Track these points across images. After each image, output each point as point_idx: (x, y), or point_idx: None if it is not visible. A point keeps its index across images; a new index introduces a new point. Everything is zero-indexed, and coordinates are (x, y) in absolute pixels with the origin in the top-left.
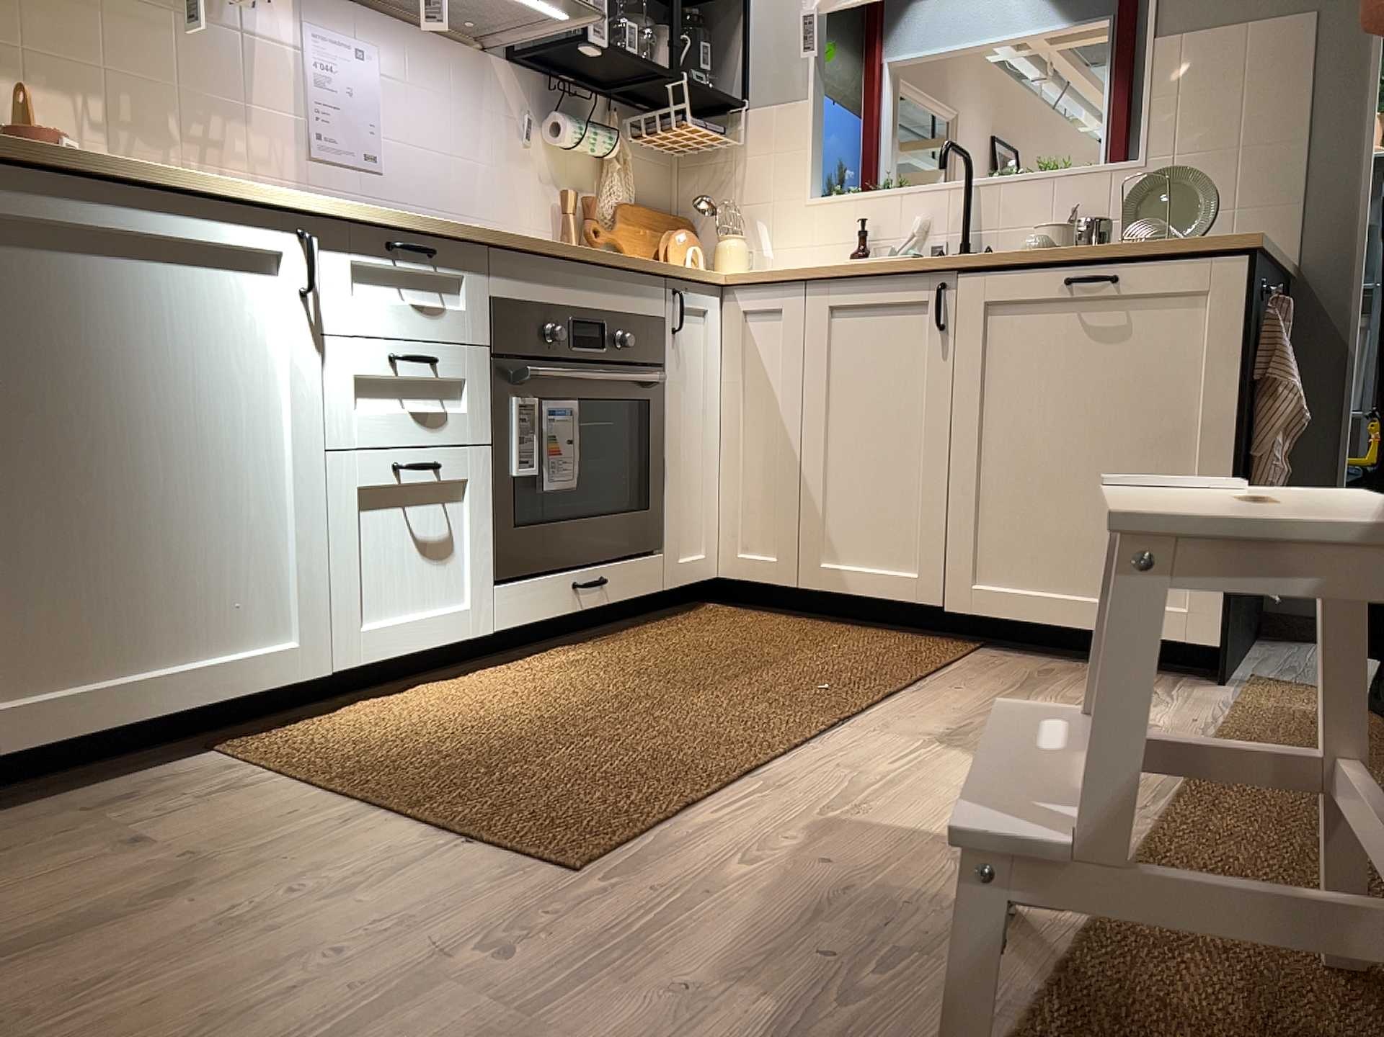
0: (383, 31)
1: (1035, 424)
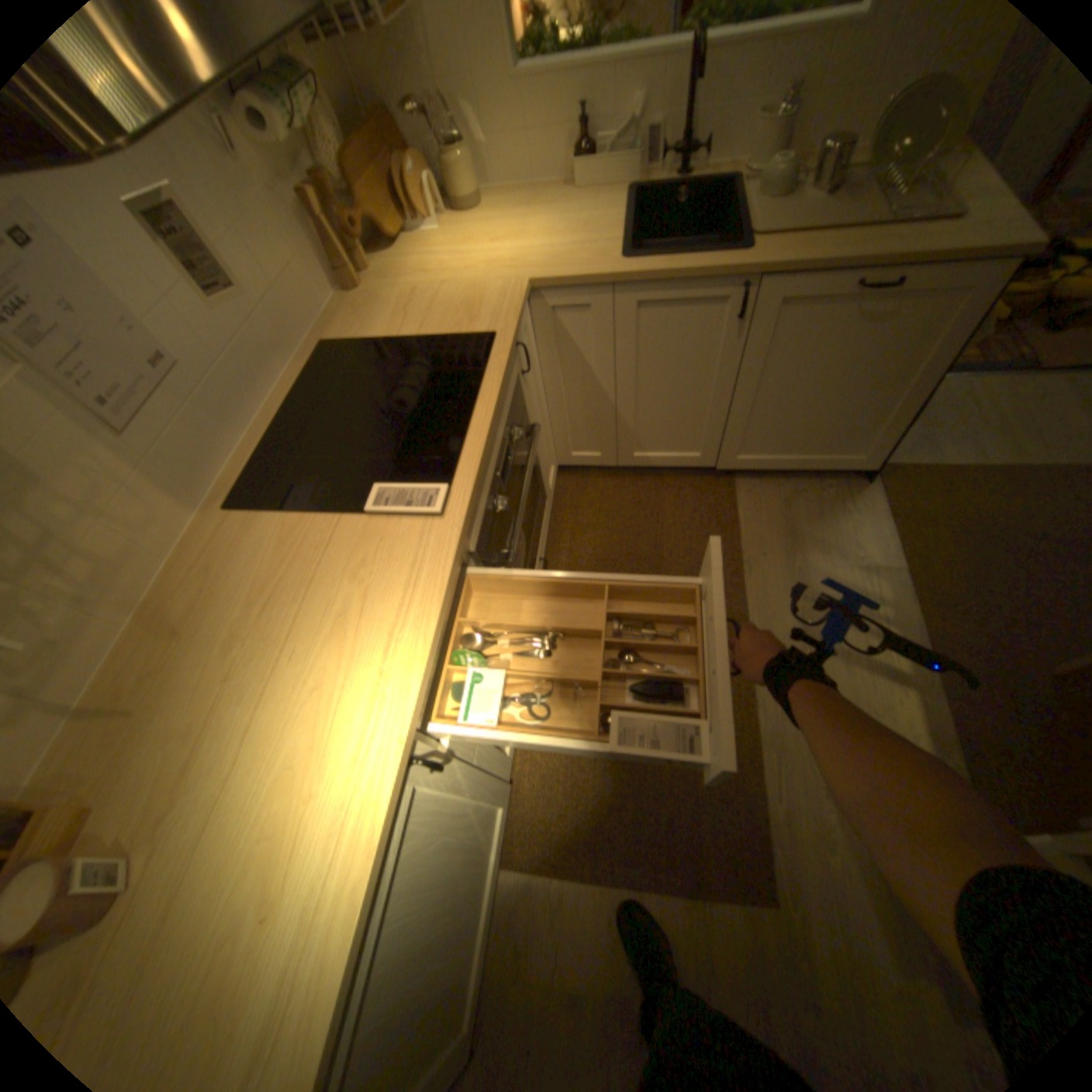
0: None
1: (801, 374)
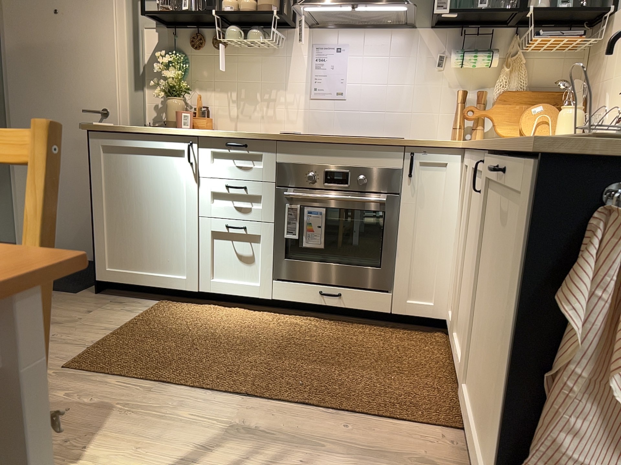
0: (349, 37)
1: (486, 283)
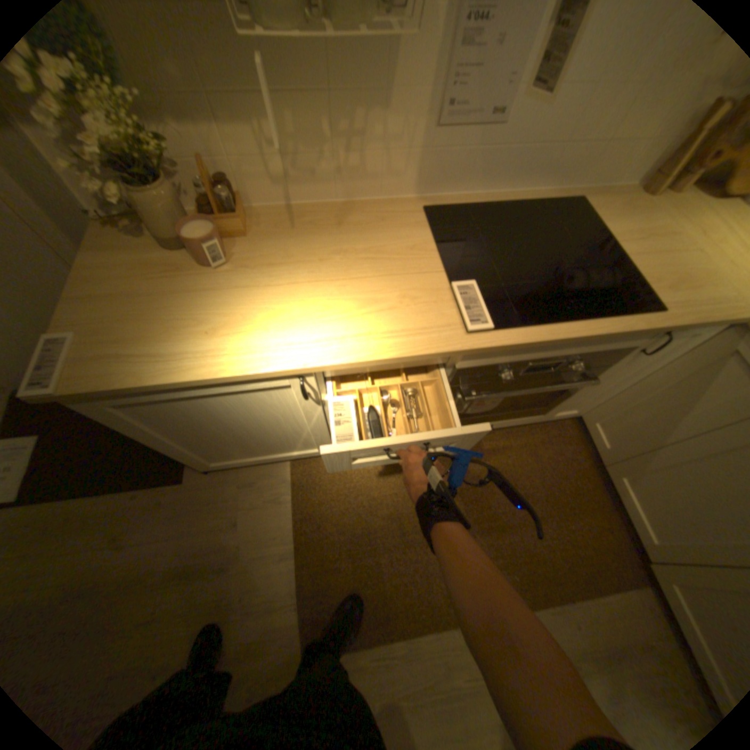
0: None
1: None
